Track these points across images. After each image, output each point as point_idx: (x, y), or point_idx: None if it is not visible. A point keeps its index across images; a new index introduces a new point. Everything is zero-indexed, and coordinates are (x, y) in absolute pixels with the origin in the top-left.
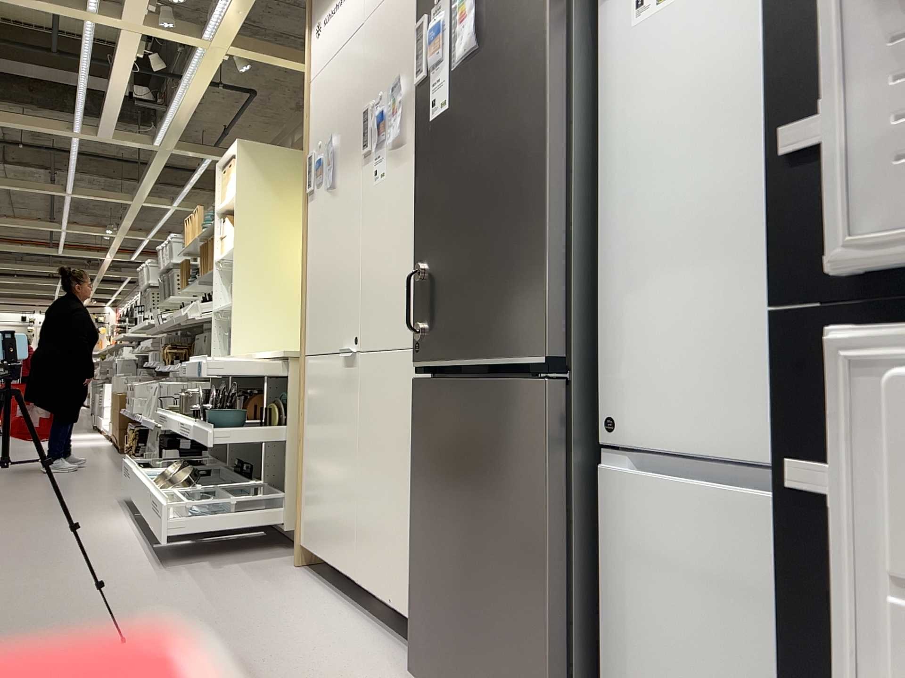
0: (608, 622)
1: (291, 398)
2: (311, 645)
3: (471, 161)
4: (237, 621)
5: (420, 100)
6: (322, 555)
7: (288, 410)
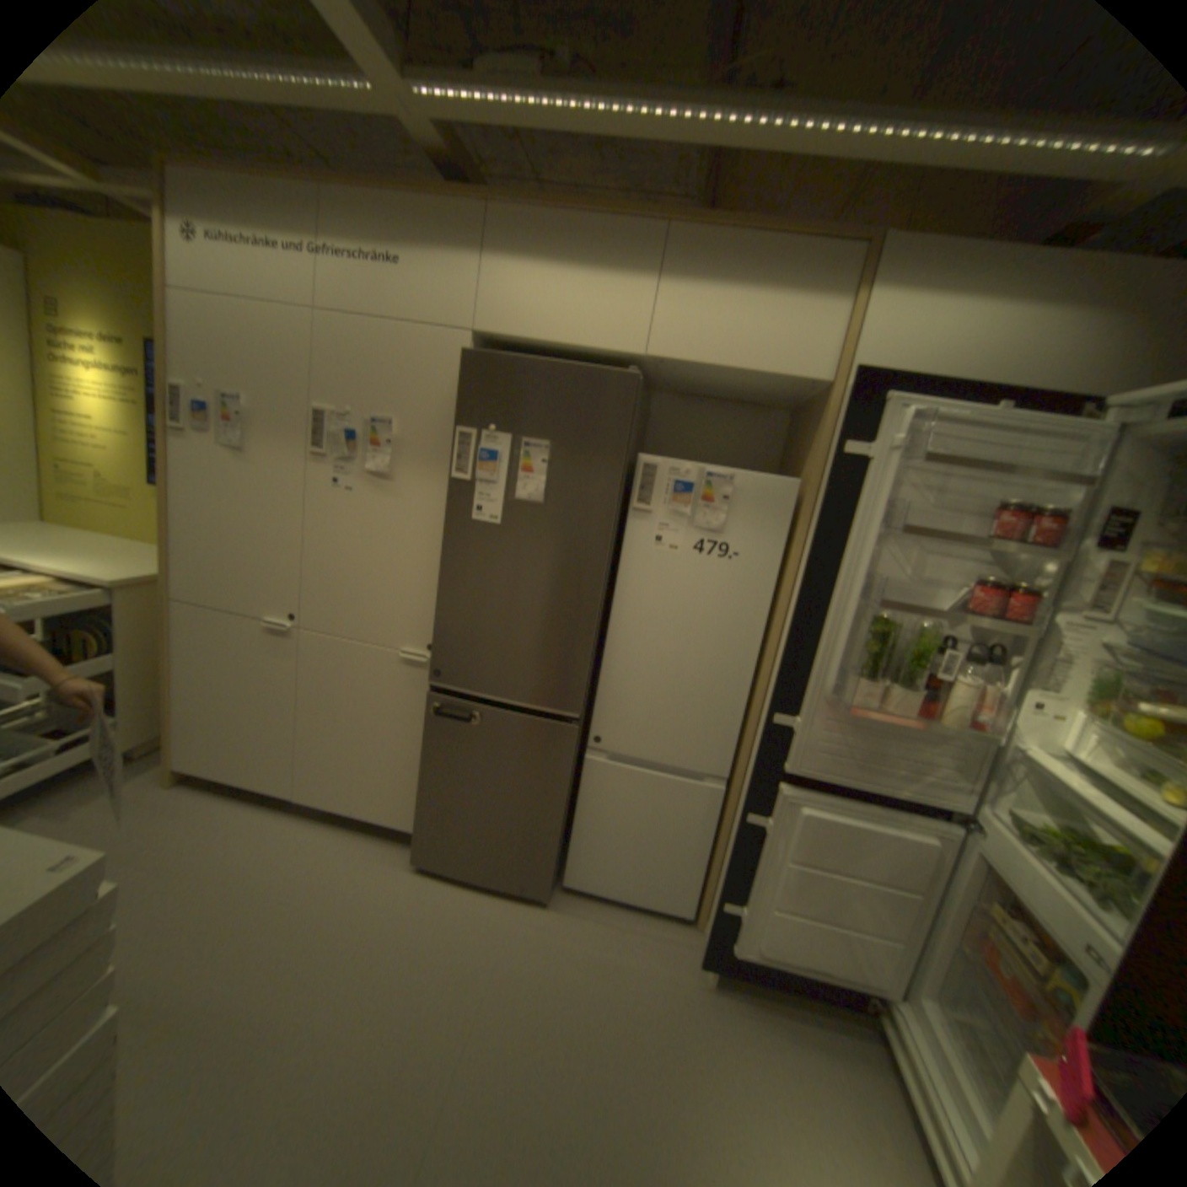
0: (576, 819)
1: (122, 625)
2: (296, 868)
3: (524, 576)
4: (192, 873)
5: (456, 491)
6: (223, 778)
7: (108, 634)
